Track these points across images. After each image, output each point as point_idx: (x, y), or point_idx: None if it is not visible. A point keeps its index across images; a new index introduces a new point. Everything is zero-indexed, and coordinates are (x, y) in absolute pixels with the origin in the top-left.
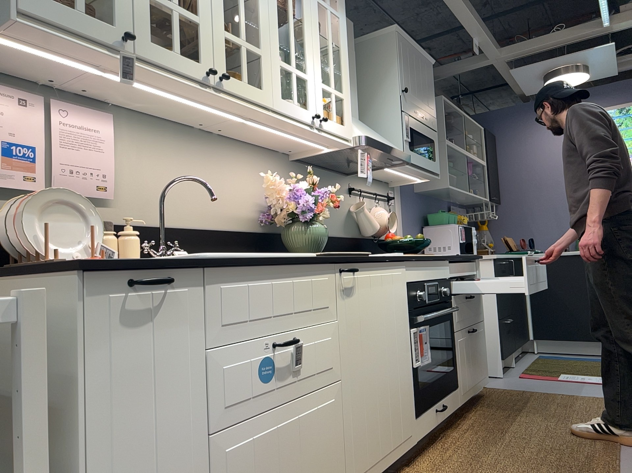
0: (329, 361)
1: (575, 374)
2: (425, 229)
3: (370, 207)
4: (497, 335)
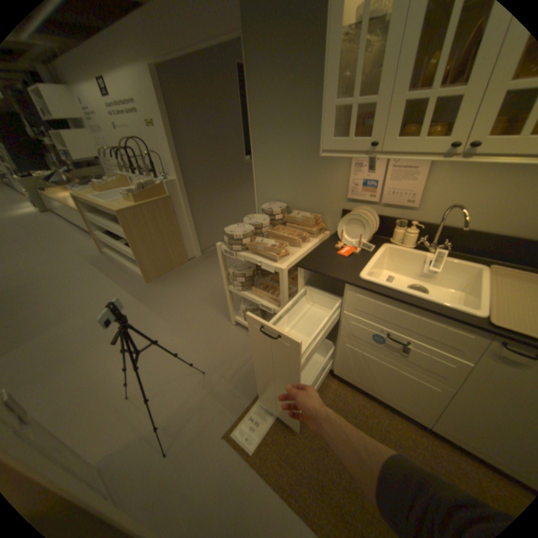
0: (446, 375)
1: None
2: None
3: None
4: None
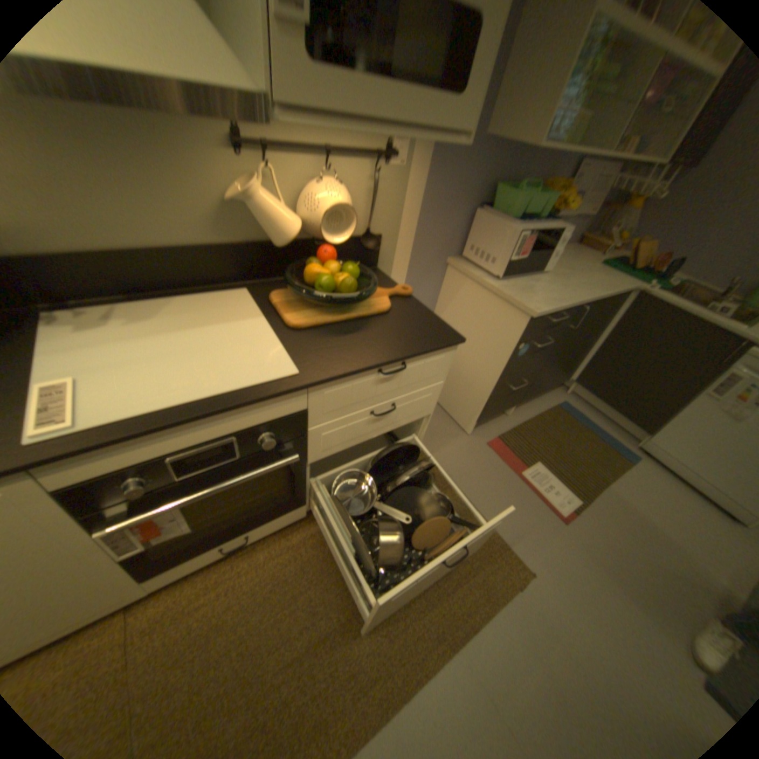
0: None
1: (553, 473)
2: (479, 210)
3: (312, 175)
4: (485, 399)
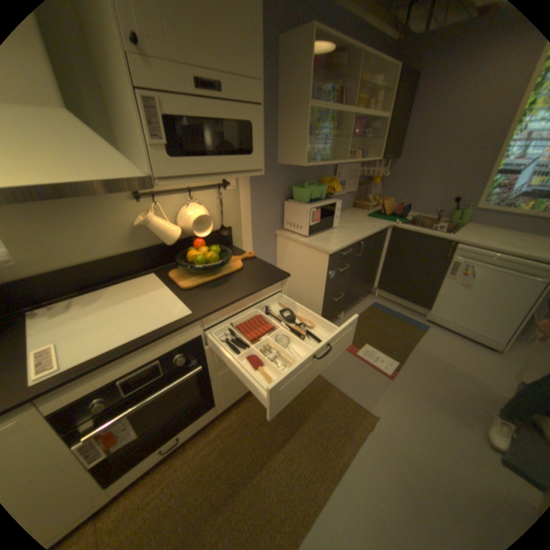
0: None
1: (376, 349)
2: (285, 202)
3: (183, 204)
4: (320, 311)
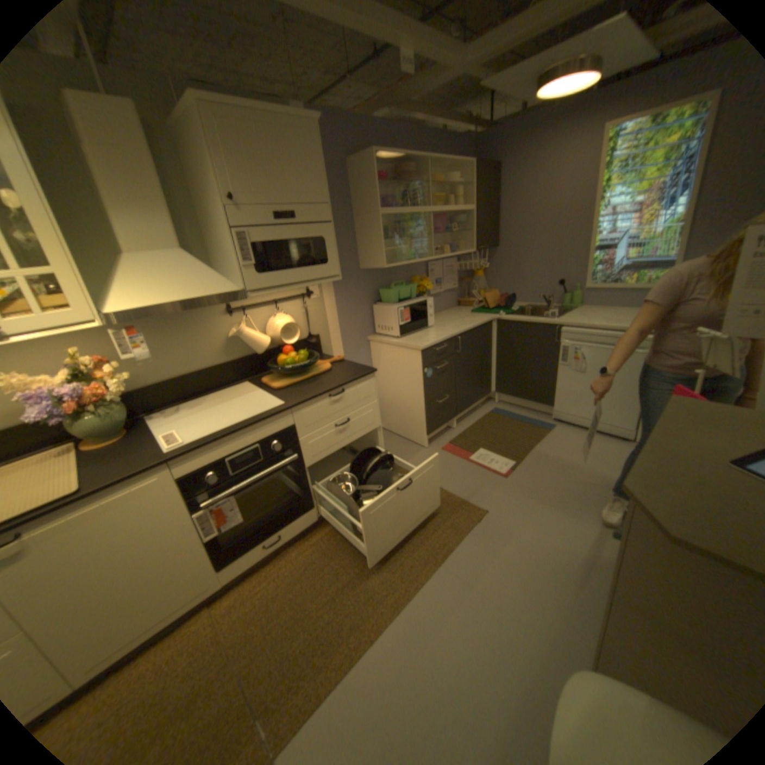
0: None
1: (492, 452)
2: (374, 306)
3: (270, 316)
4: (423, 415)
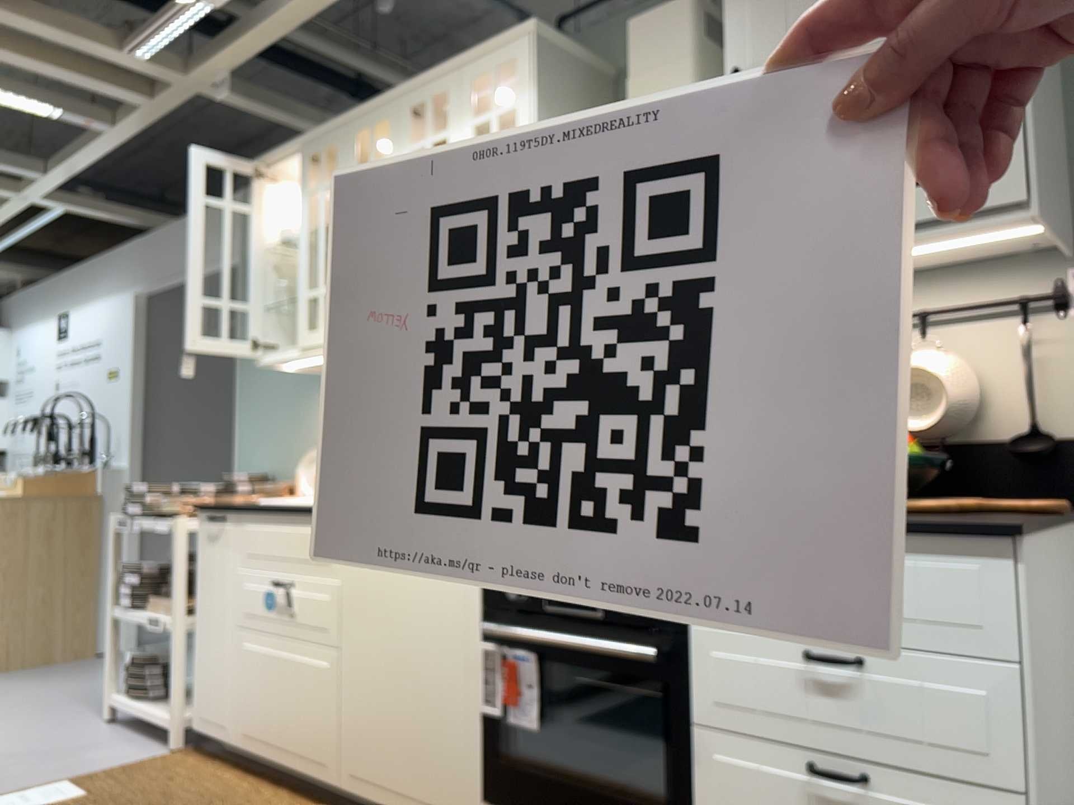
0: (324, 620)
1: None
2: None
3: (911, 357)
4: None
